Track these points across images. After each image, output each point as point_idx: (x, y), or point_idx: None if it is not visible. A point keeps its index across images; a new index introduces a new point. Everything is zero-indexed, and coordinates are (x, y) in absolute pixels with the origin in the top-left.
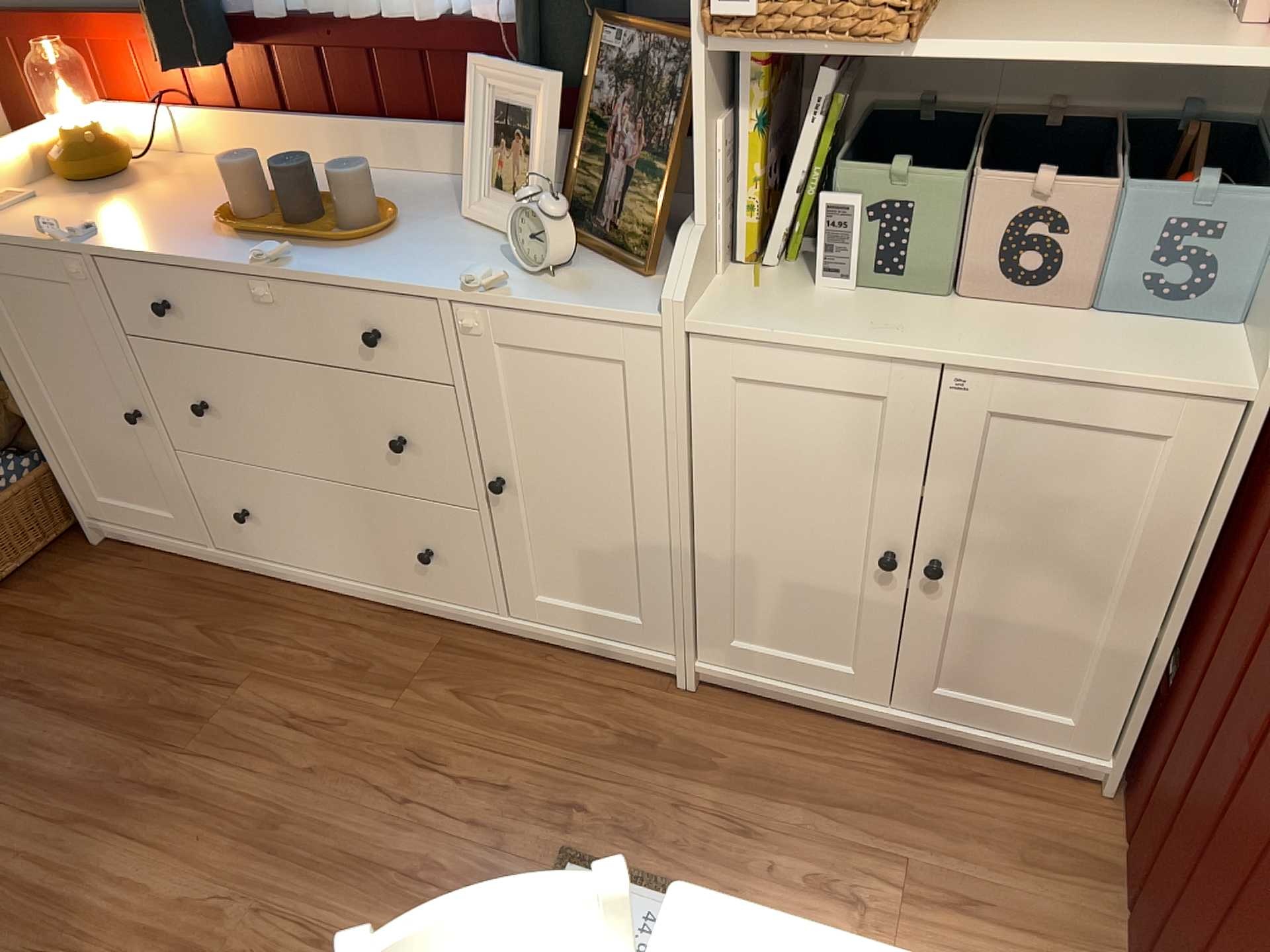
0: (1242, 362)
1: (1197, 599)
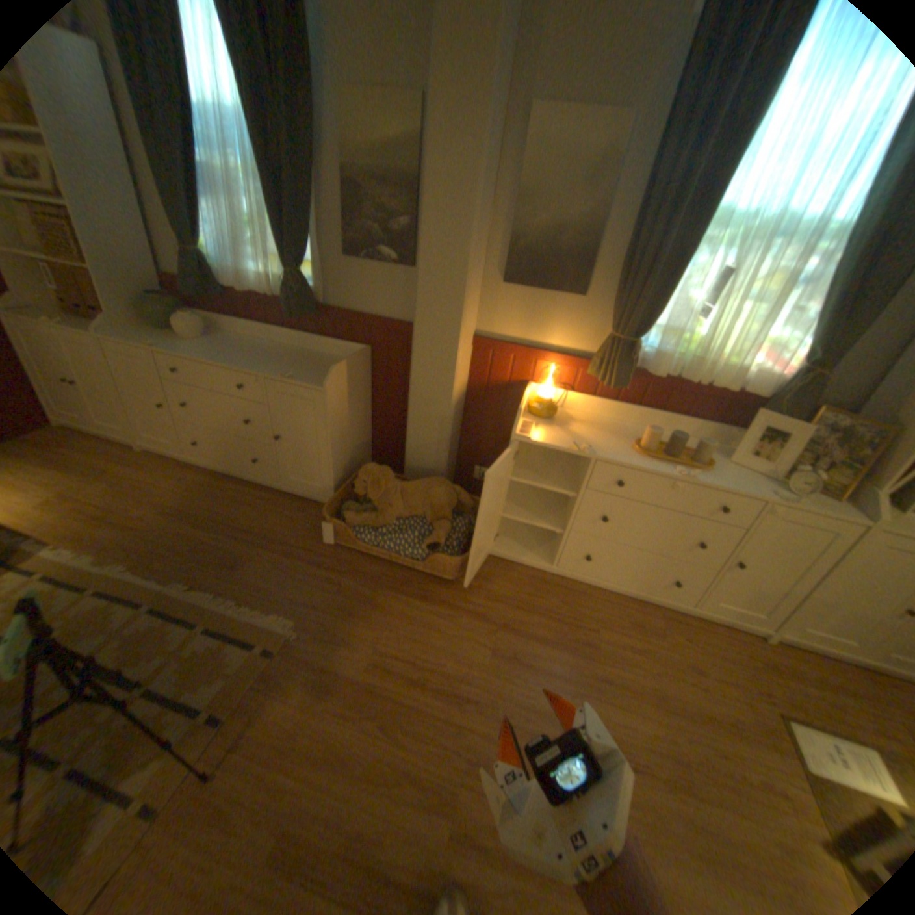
0: None
1: None
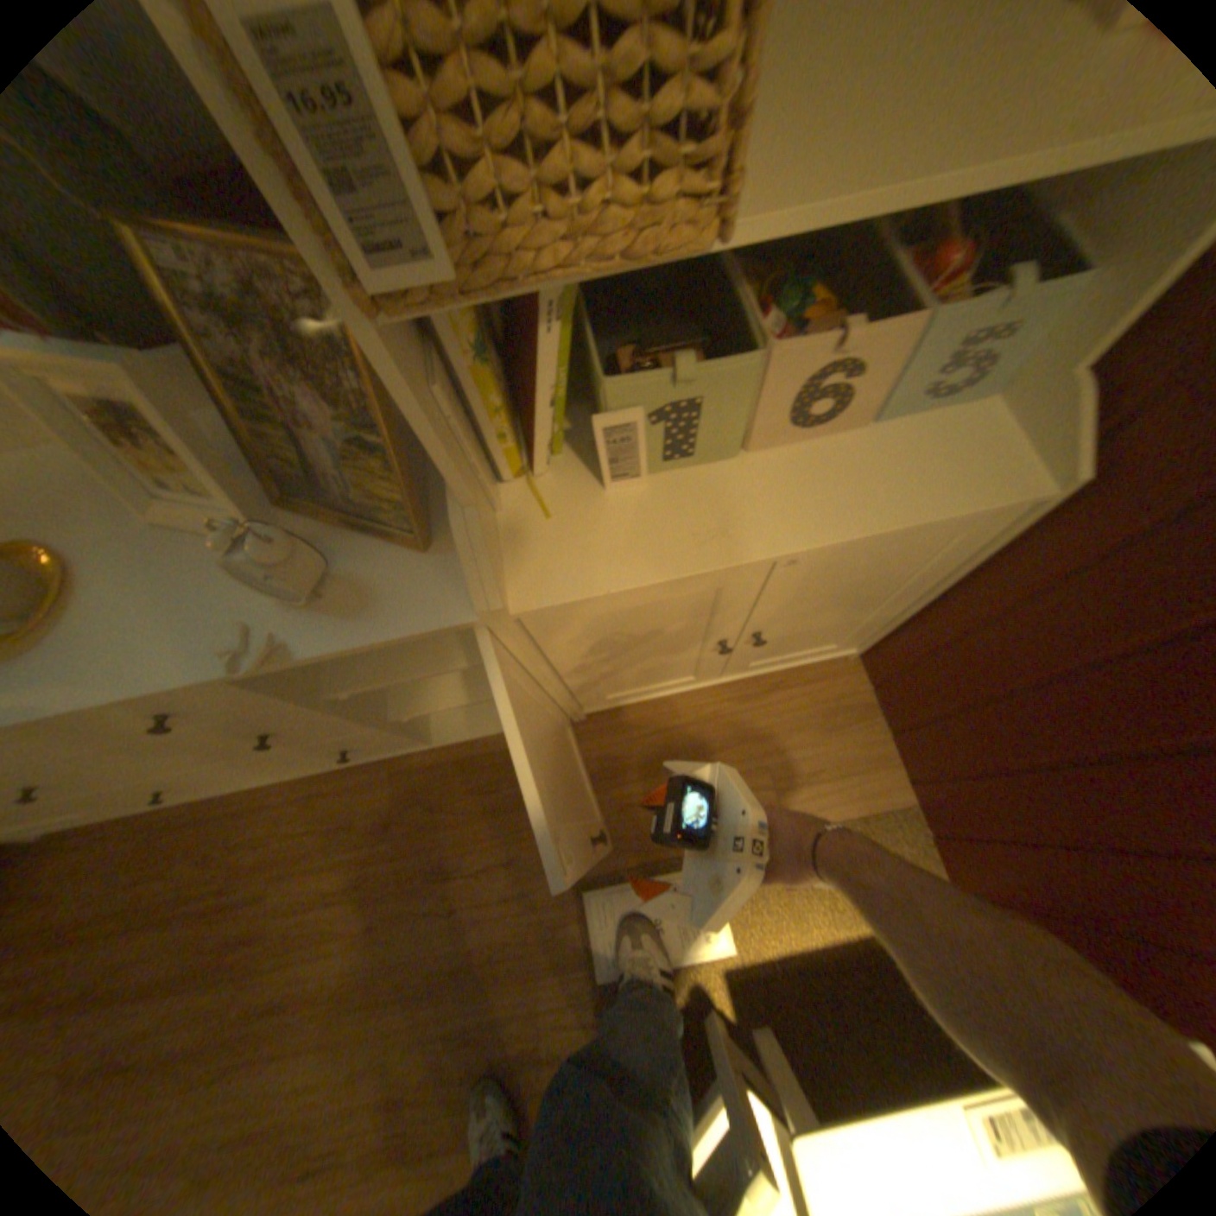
0: (1042, 454)
1: (952, 596)
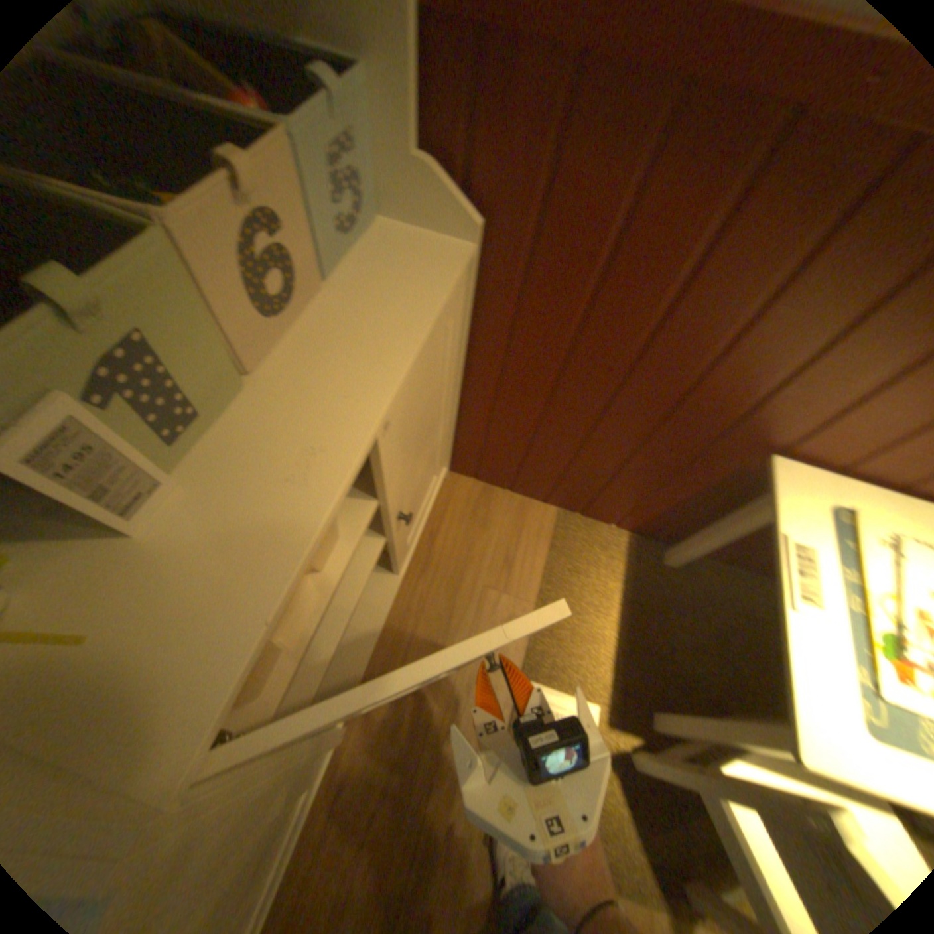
0: (442, 229)
1: (467, 376)
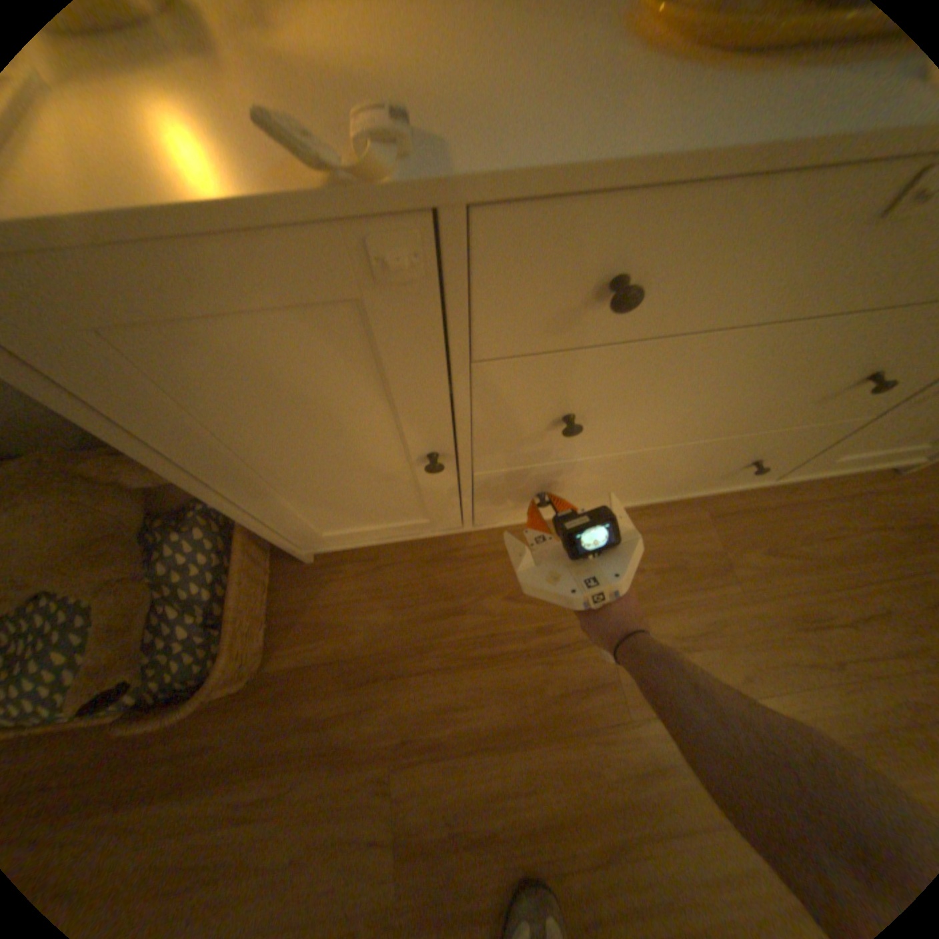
0: None
1: None
